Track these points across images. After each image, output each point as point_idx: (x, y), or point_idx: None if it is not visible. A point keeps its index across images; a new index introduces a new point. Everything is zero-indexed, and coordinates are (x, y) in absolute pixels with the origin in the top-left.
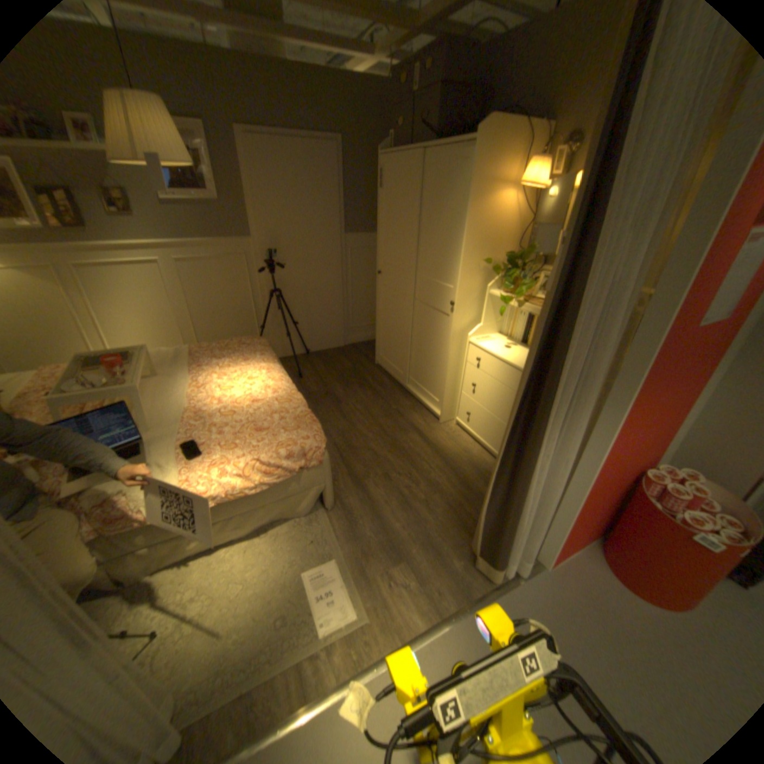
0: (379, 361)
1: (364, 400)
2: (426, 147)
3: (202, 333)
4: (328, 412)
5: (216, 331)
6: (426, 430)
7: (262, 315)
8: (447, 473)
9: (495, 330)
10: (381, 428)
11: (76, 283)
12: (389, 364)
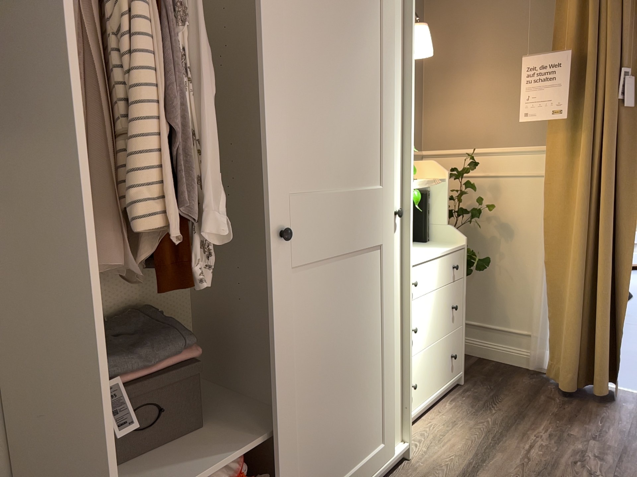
0: None
1: None
2: None
3: None
4: None
5: None
6: (447, 471)
7: None
8: (522, 432)
9: None
10: None
11: None
12: None
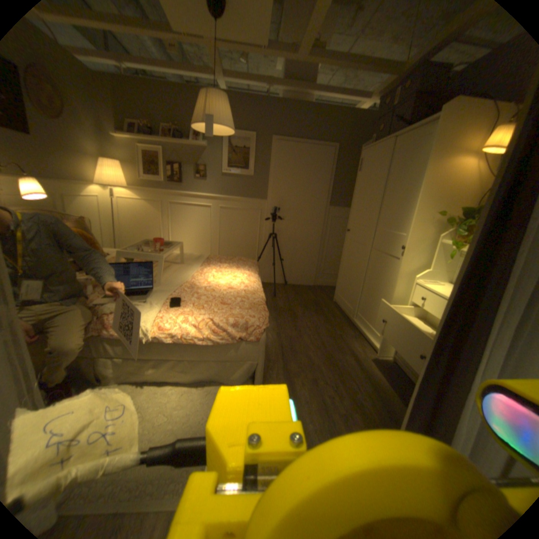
0: (336, 299)
1: (315, 321)
2: (399, 135)
3: (223, 253)
4: (285, 322)
5: (231, 254)
6: (363, 357)
7: (261, 250)
8: (374, 400)
9: (446, 279)
10: (323, 344)
11: (168, 211)
12: (343, 301)
